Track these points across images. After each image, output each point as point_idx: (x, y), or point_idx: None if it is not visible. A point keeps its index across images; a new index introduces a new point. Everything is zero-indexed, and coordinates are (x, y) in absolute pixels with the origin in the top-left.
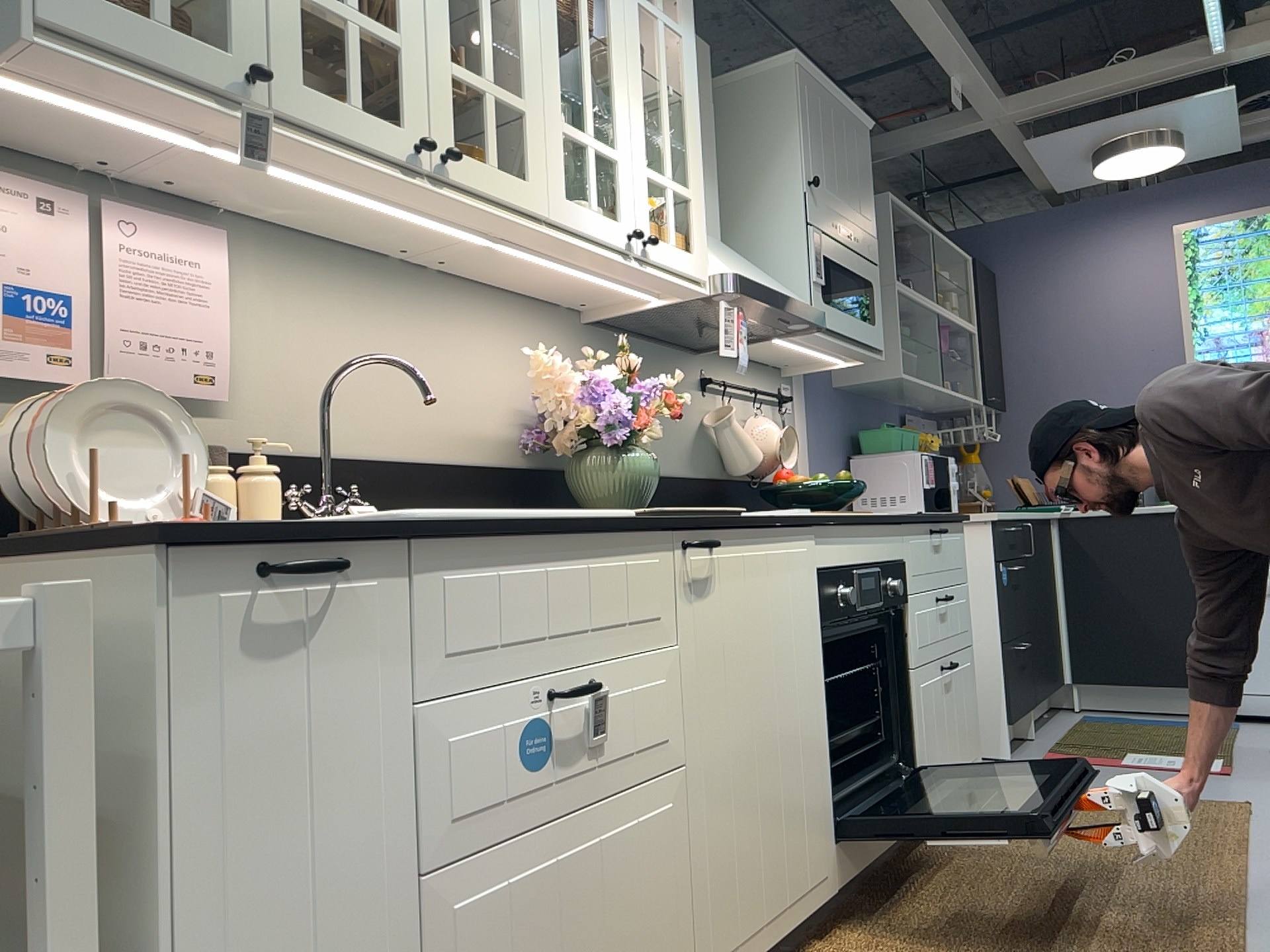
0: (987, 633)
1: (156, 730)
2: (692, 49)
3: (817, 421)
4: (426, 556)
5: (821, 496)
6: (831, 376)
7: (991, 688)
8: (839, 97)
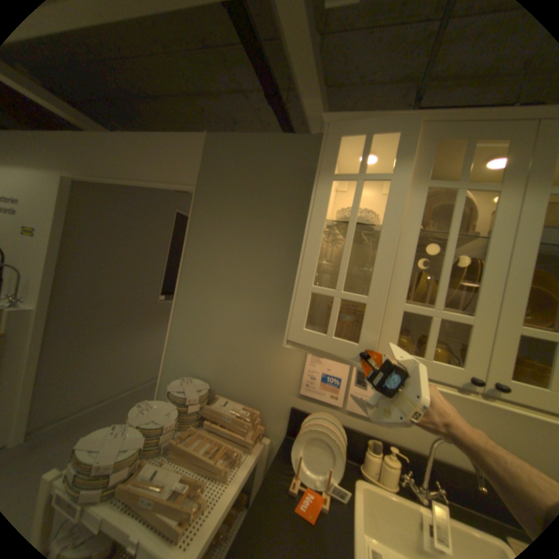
0: None
1: None
2: None
3: None
4: None
5: None
6: None
7: None
8: None
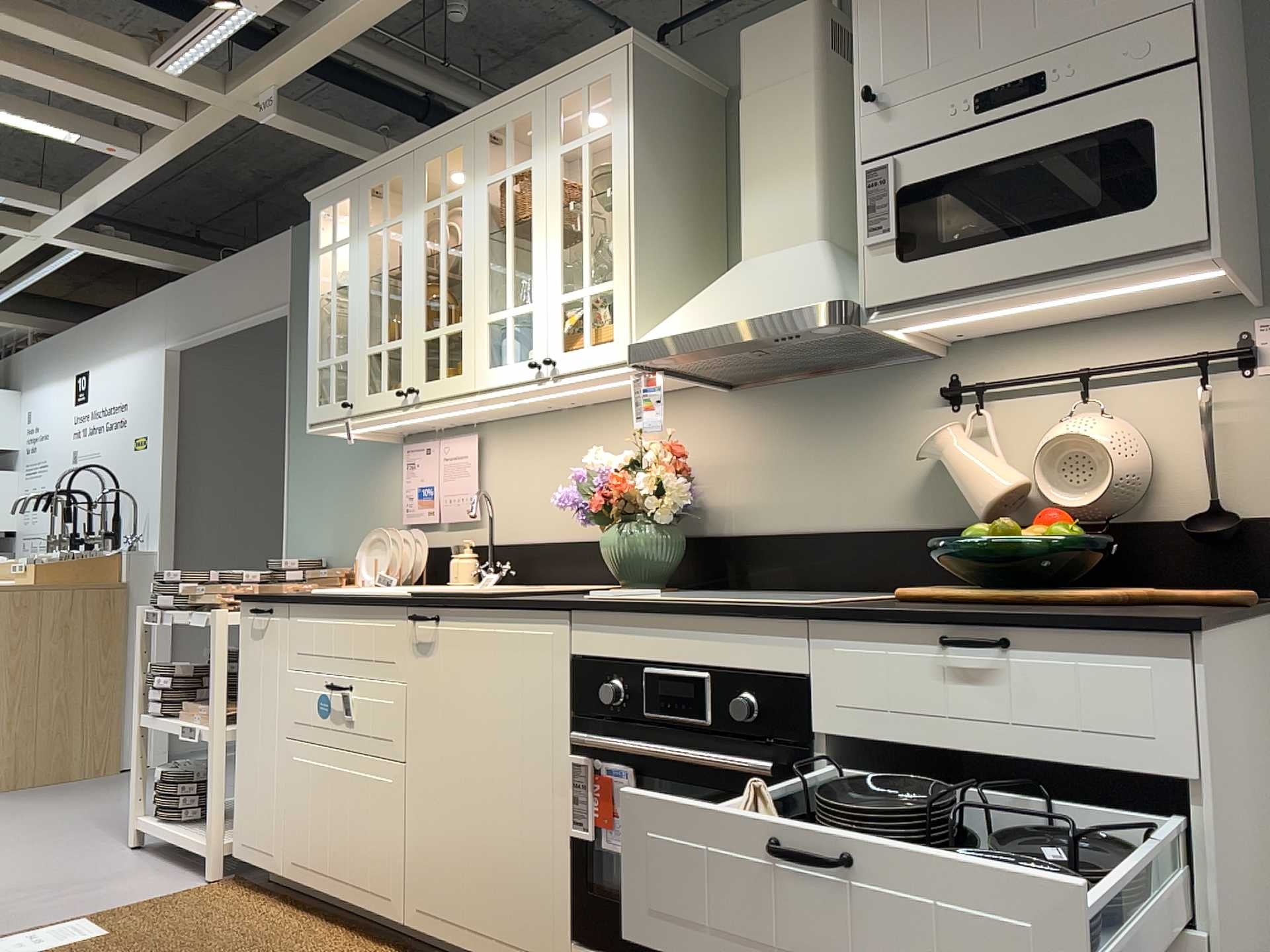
0: None
1: (240, 654)
2: (621, 134)
3: None
4: (294, 610)
5: (977, 561)
6: None
7: None
8: None
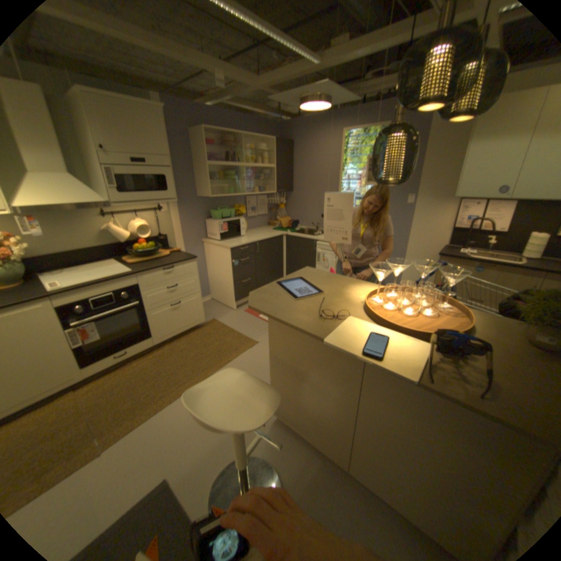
0: (230, 278)
1: None
2: None
3: (184, 210)
4: None
5: (140, 252)
6: (194, 193)
7: (231, 292)
8: (126, 98)
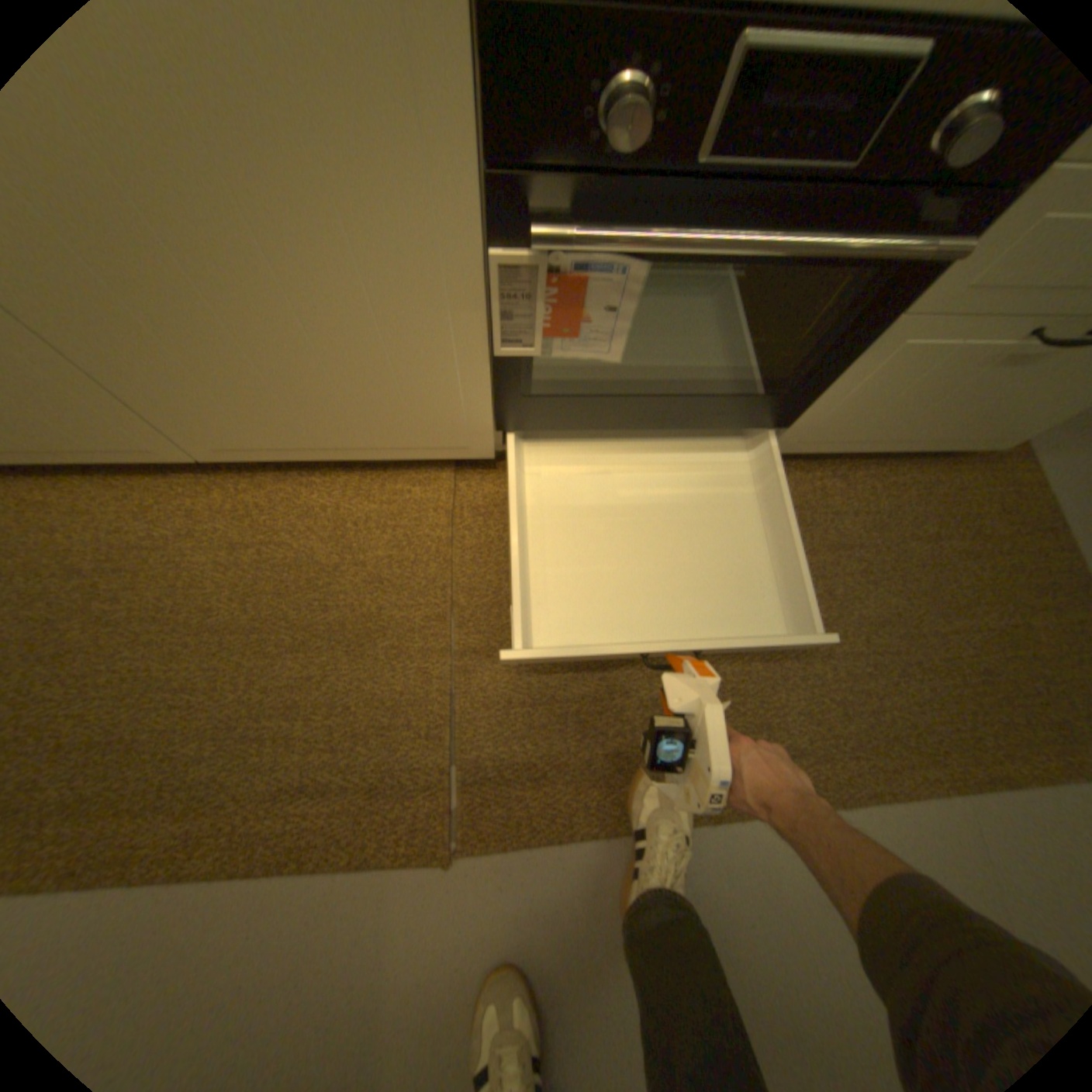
0: None
1: None
2: None
3: None
4: None
5: None
6: None
7: None
8: None
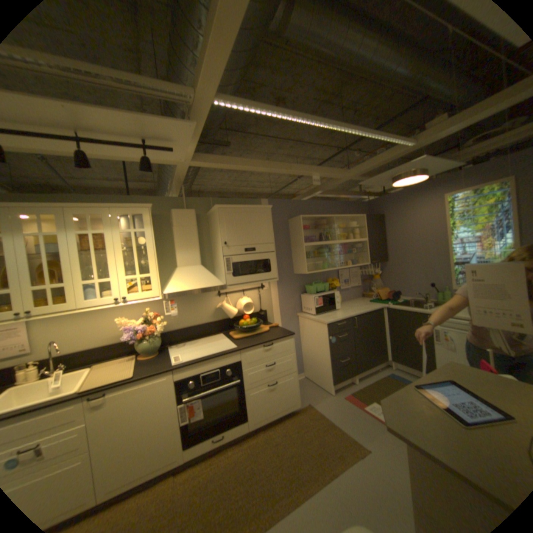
0: (327, 357)
1: None
2: (150, 233)
3: (282, 287)
4: None
5: (244, 328)
6: (291, 271)
7: (329, 373)
8: (246, 207)
